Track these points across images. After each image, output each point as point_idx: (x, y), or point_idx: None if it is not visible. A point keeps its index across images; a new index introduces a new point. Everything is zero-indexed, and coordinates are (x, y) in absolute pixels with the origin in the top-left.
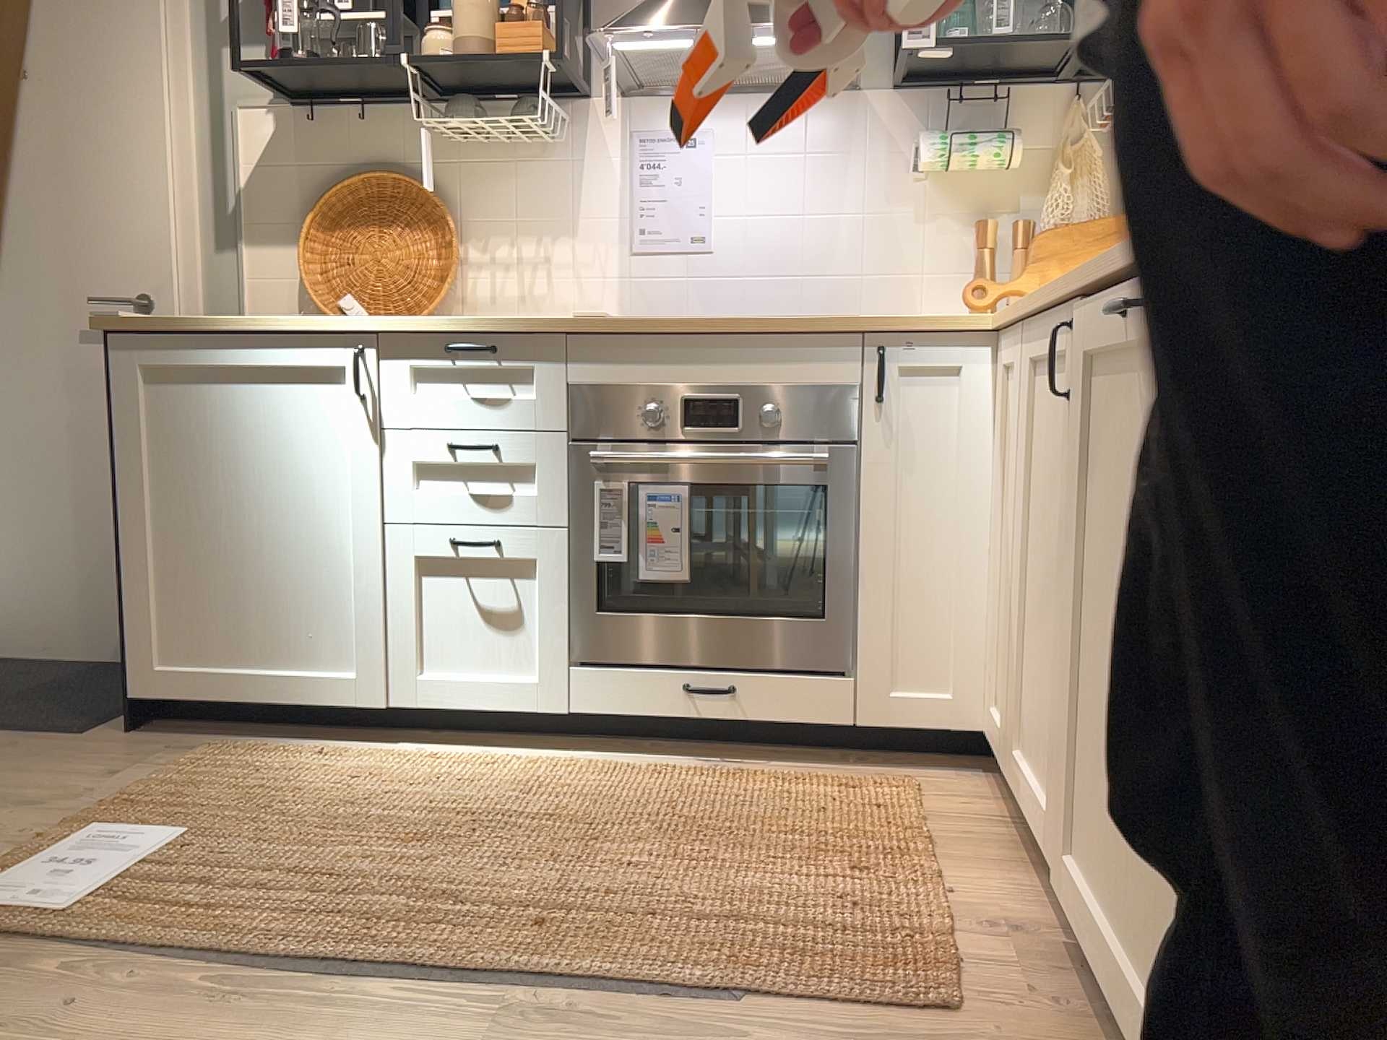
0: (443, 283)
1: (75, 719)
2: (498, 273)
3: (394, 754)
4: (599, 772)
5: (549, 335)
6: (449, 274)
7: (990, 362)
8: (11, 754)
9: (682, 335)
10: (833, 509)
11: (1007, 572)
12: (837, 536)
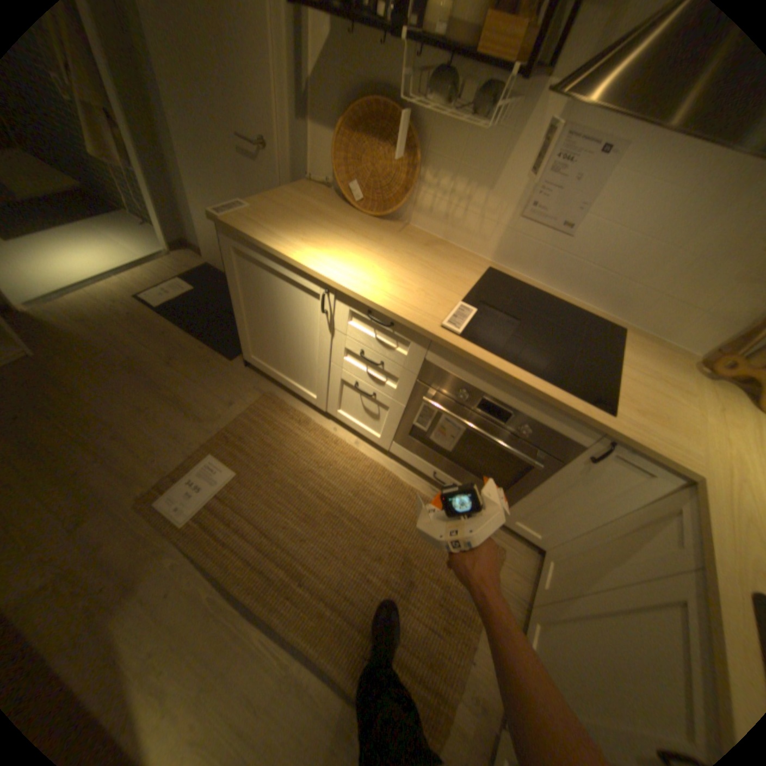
0: (406, 193)
1: (232, 346)
2: (439, 195)
3: (324, 430)
4: (388, 483)
5: (422, 335)
6: (409, 190)
7: (678, 485)
8: (205, 368)
9: (496, 375)
10: (532, 472)
11: (595, 553)
12: (526, 478)
